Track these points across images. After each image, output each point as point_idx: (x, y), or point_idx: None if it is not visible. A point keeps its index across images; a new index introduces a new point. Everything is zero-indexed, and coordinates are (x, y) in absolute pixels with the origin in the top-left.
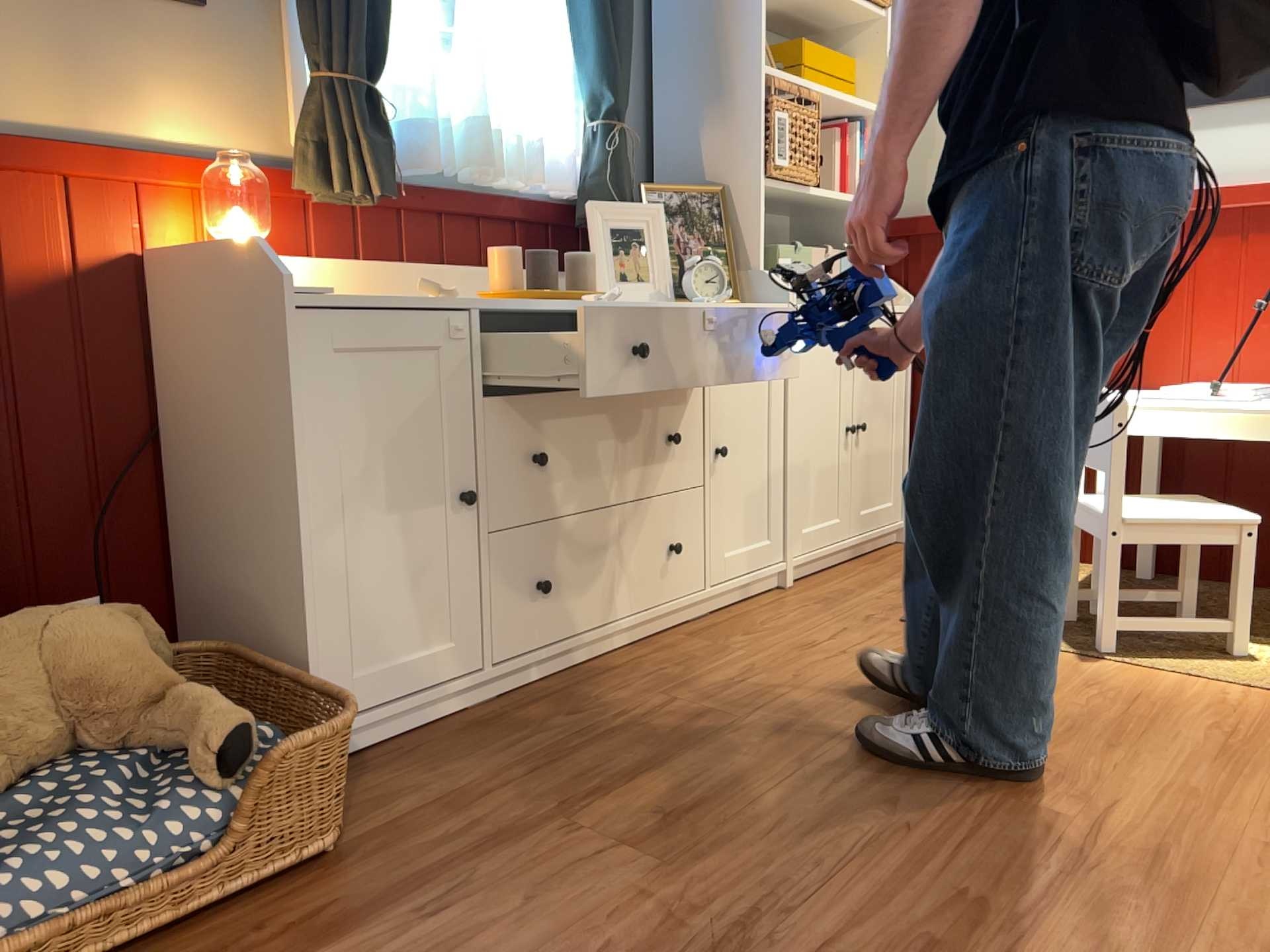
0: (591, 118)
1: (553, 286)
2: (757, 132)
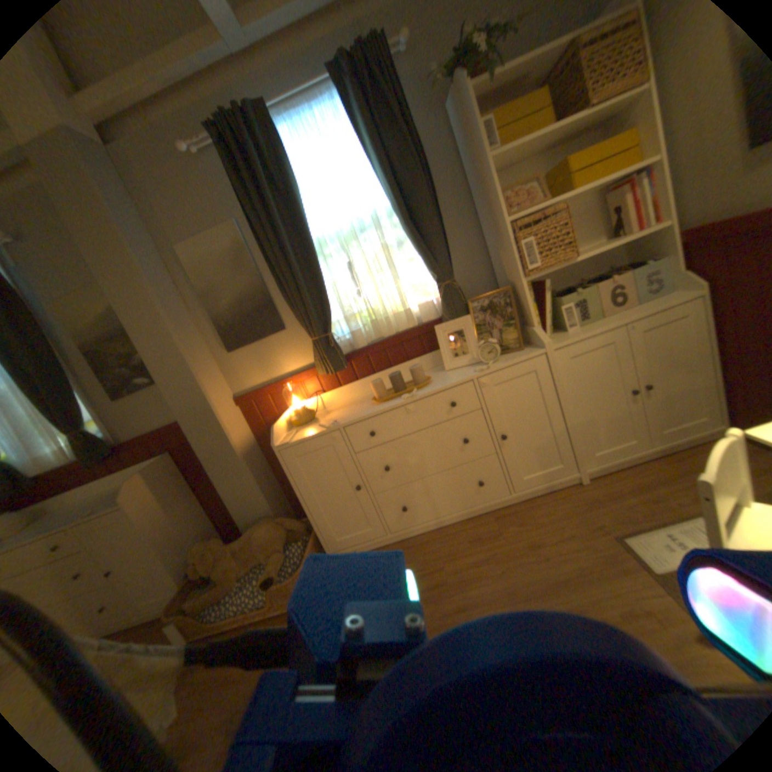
0: (435, 281)
1: (400, 386)
2: (515, 254)
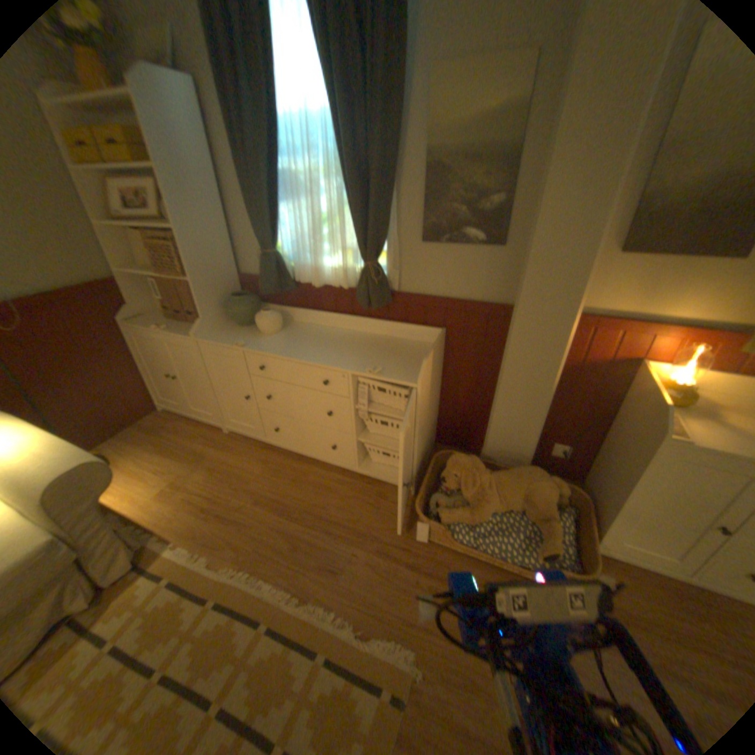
0: None
1: None
2: None
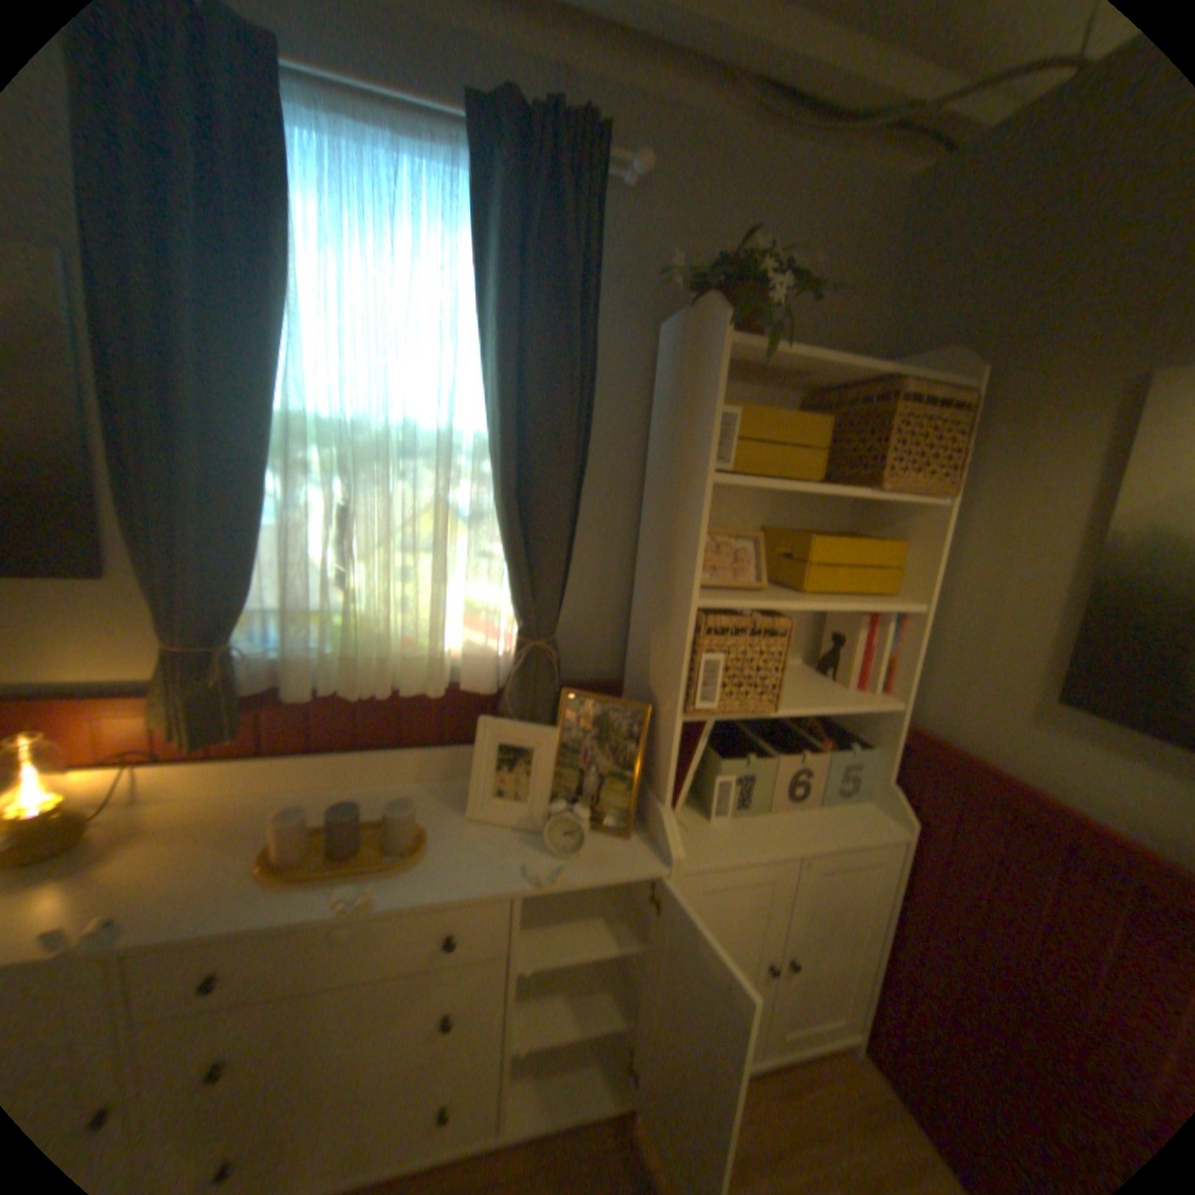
0: (518, 626)
1: (343, 851)
2: (682, 671)
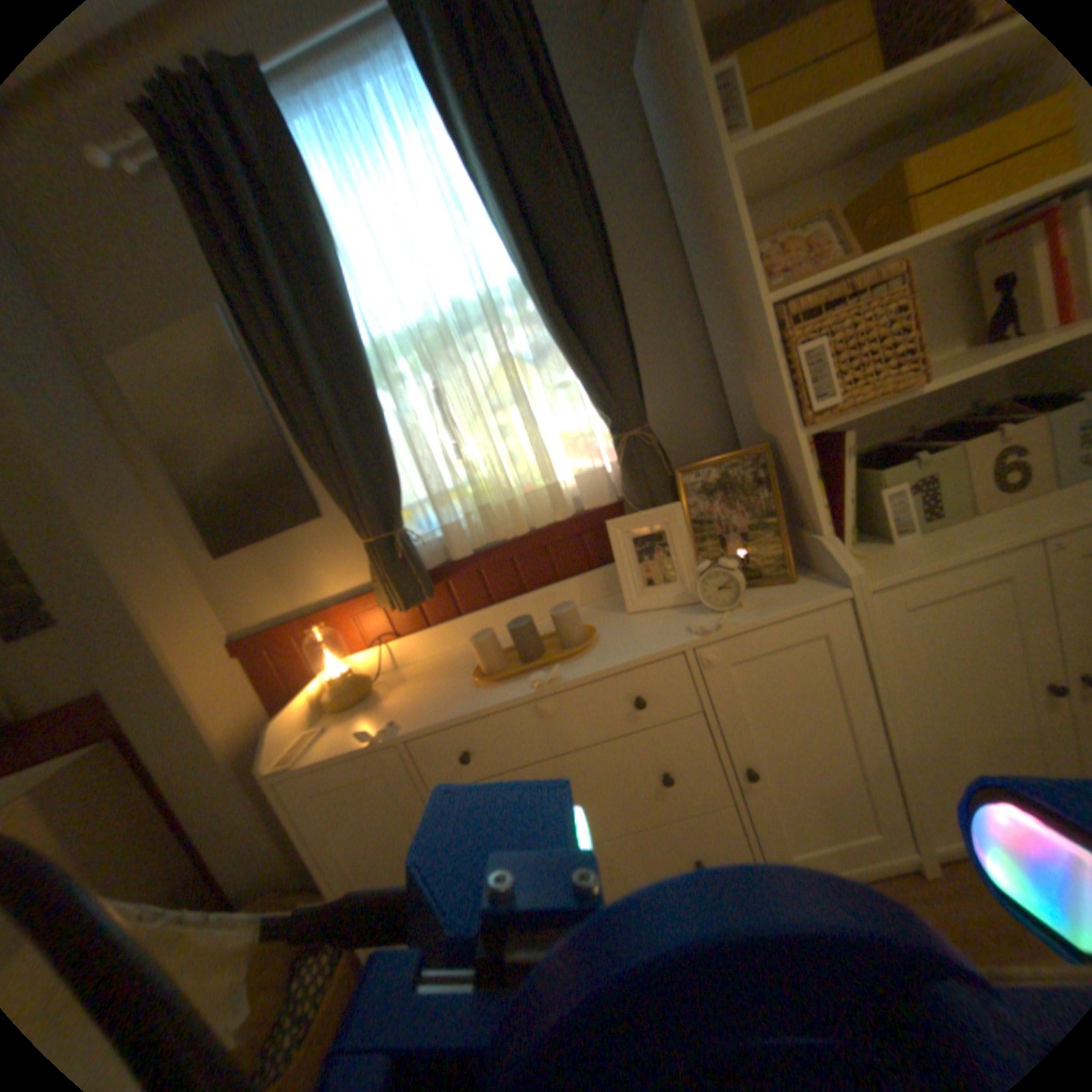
0: (610, 428)
1: (532, 648)
2: (783, 377)
